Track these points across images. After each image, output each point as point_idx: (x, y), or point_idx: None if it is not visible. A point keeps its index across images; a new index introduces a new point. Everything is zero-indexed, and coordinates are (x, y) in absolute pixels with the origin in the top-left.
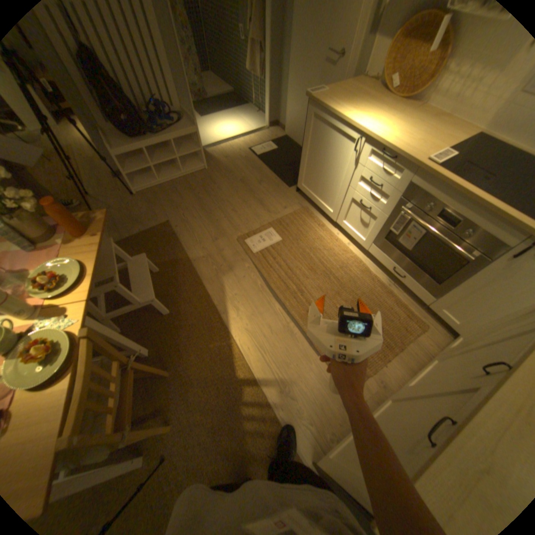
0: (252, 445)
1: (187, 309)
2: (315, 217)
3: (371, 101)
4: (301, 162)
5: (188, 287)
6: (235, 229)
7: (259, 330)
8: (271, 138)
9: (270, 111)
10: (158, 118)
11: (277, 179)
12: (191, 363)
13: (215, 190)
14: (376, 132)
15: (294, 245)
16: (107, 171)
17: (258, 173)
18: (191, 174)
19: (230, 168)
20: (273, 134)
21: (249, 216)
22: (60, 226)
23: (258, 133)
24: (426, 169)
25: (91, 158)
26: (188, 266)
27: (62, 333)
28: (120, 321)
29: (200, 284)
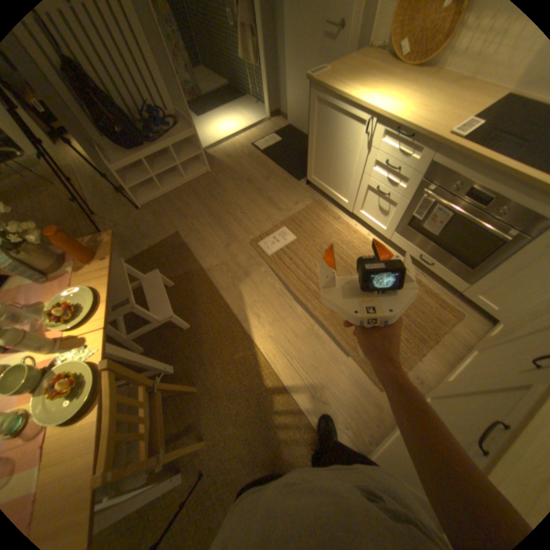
0: (289, 453)
1: (207, 320)
2: (330, 210)
3: (380, 74)
4: (309, 153)
5: (206, 298)
6: (247, 232)
7: (283, 335)
8: (274, 129)
9: (270, 100)
10: (154, 124)
11: (285, 174)
12: (218, 376)
13: (222, 193)
14: (389, 109)
15: (311, 242)
16: (109, 186)
17: (264, 169)
18: (195, 179)
19: (235, 168)
20: (276, 124)
21: (260, 216)
22: (69, 252)
23: (260, 126)
24: (450, 144)
25: (92, 174)
26: (203, 276)
27: (85, 363)
28: (142, 340)
29: (218, 294)
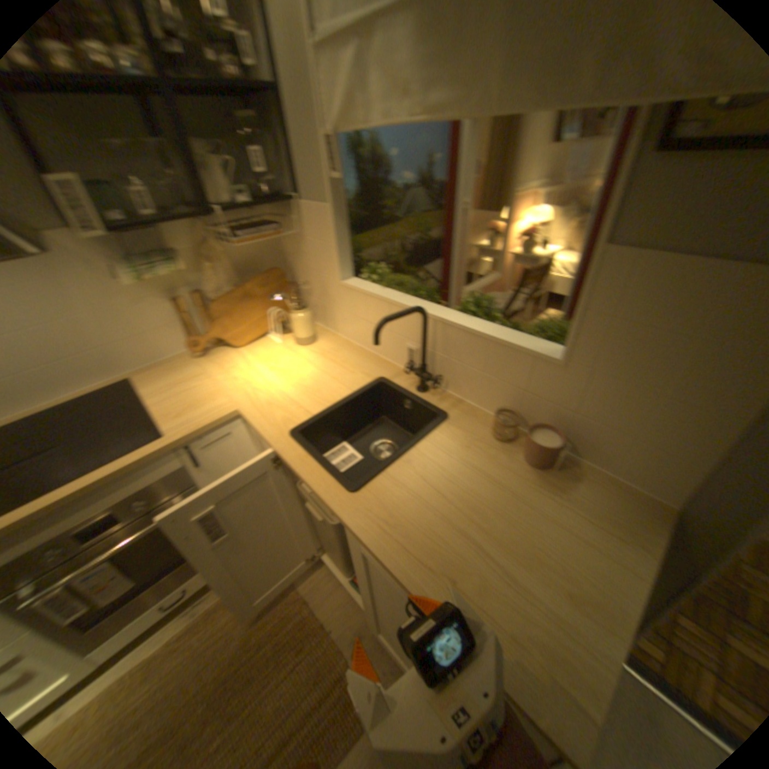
0: None
1: None
2: None
3: None
4: None
5: None
6: None
7: None
8: None
9: None
10: None
11: None
12: None
13: None
14: None
15: None
16: None
17: None
18: None
19: None
20: None
21: None
22: None
23: None
24: None
25: None
26: None
27: None
28: None
29: None
